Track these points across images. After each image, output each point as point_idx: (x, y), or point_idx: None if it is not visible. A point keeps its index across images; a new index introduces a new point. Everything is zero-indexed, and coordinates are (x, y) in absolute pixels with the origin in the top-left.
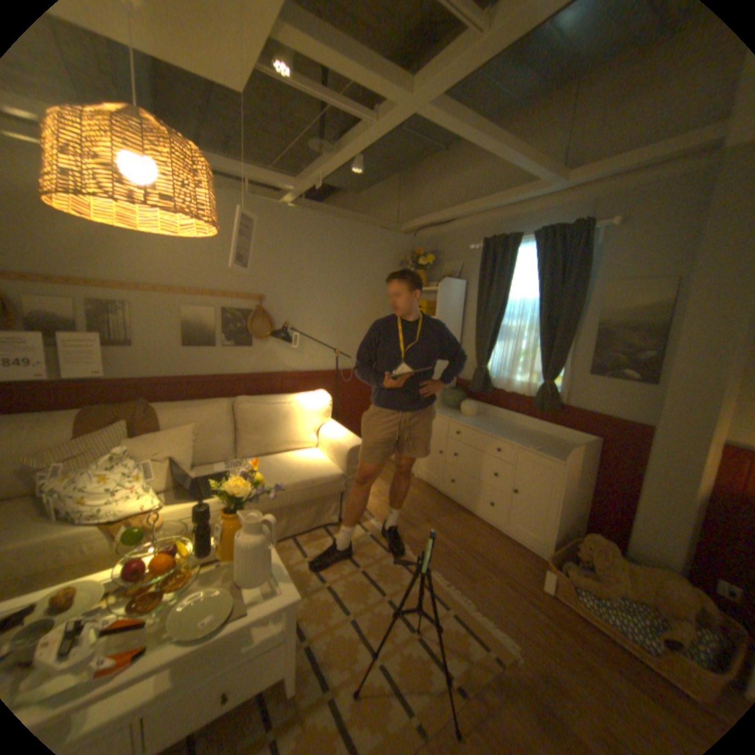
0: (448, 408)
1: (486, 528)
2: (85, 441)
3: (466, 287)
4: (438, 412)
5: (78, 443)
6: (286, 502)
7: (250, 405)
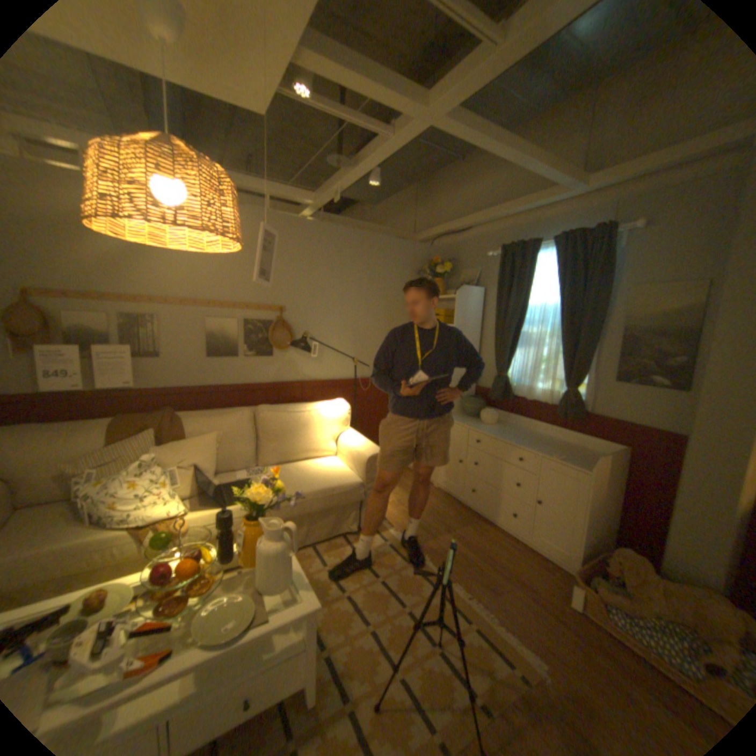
0: (468, 416)
1: (509, 540)
2: (117, 449)
3: (485, 294)
4: (458, 421)
5: (110, 450)
6: (306, 510)
7: (271, 413)
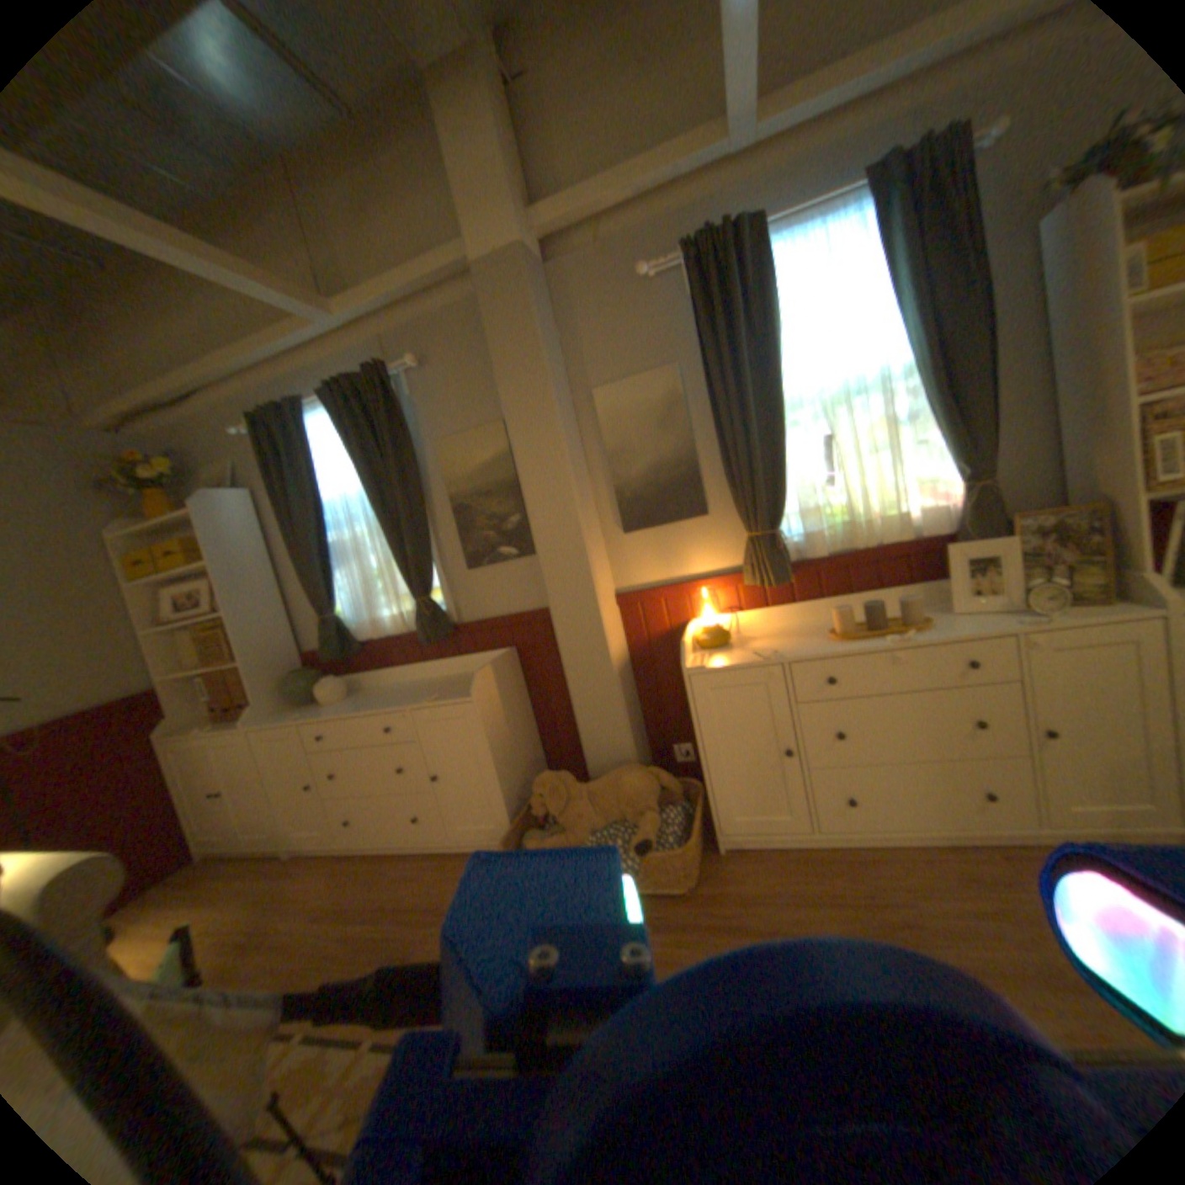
0: (297, 706)
1: (419, 862)
2: None
3: (255, 498)
4: (275, 721)
5: None
6: None
7: None
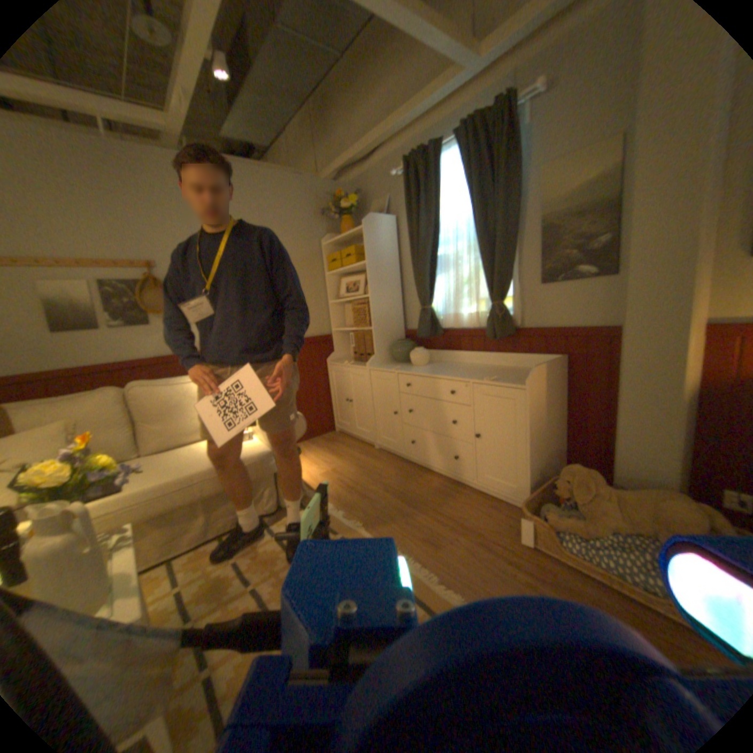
0: (399, 363)
1: (455, 486)
2: None
3: (399, 223)
4: (387, 368)
5: None
6: (195, 494)
7: (146, 387)
